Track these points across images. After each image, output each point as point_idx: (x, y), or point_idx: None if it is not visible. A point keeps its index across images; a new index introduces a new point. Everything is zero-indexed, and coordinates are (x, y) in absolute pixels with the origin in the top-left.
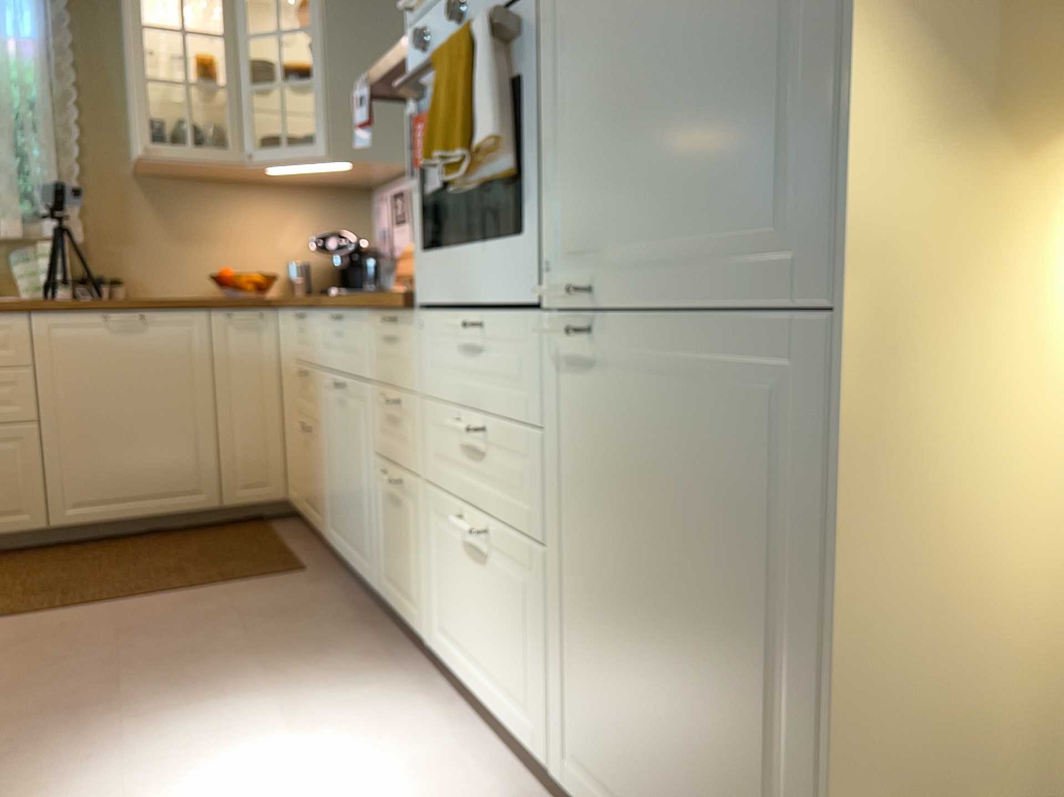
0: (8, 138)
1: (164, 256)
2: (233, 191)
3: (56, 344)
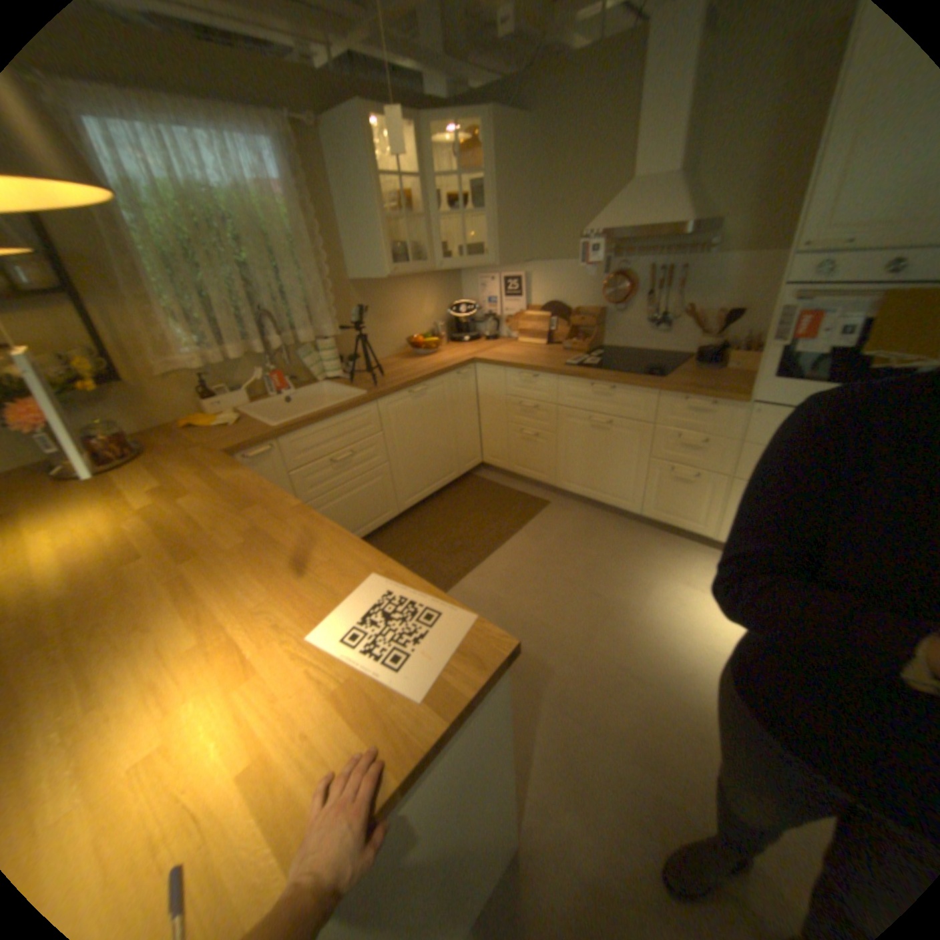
0: (290, 272)
1: (371, 334)
2: (398, 282)
3: (389, 415)
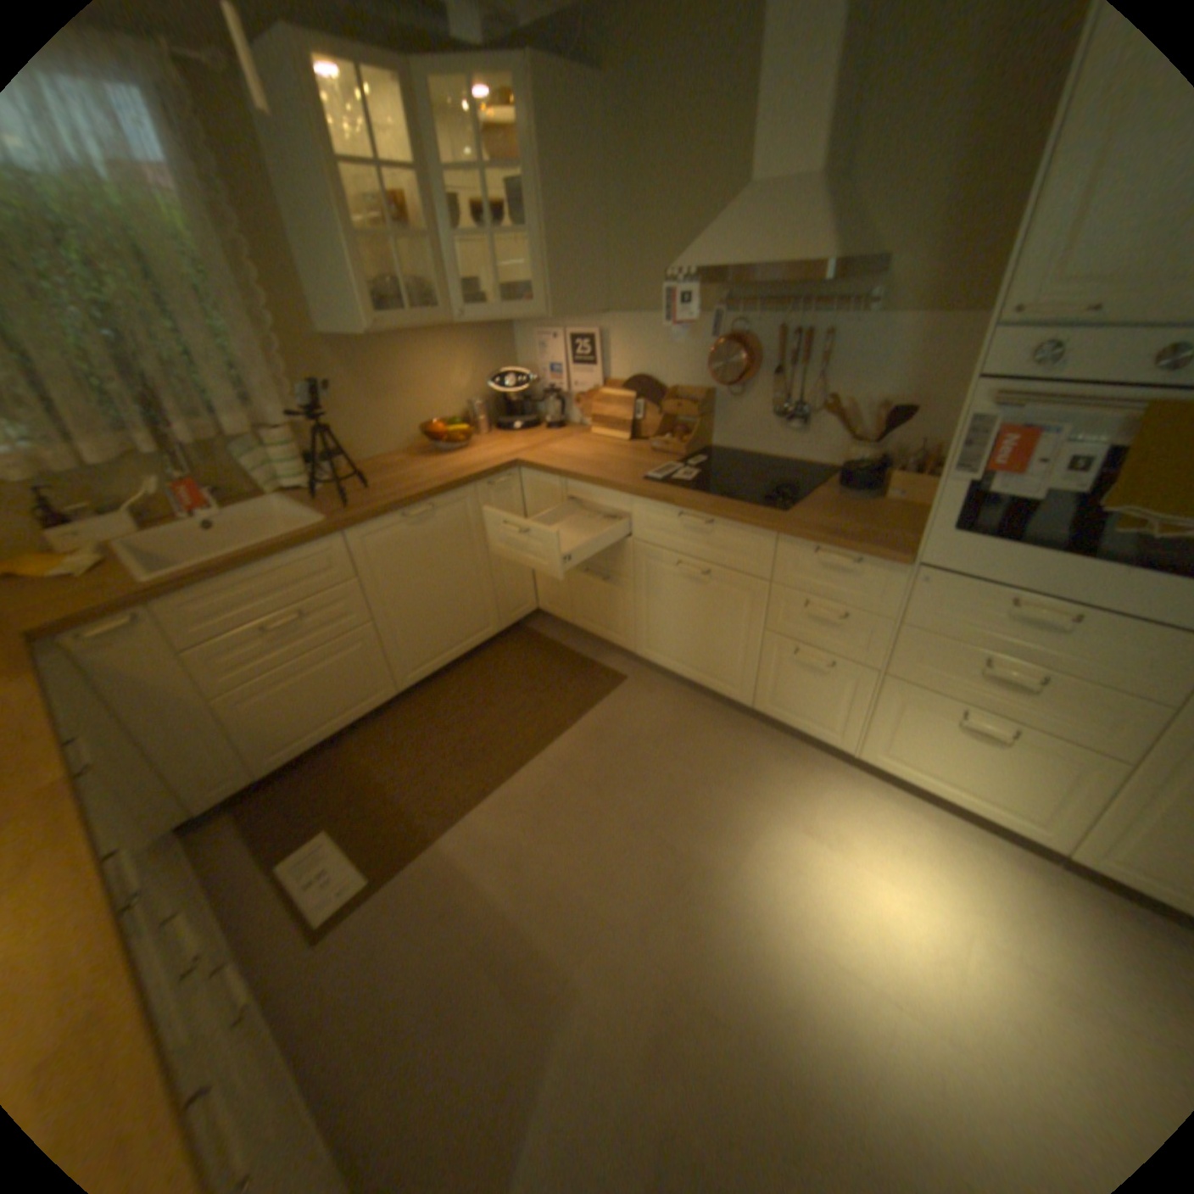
0: (196, 321)
1: (364, 418)
2: (406, 339)
3: (370, 553)
